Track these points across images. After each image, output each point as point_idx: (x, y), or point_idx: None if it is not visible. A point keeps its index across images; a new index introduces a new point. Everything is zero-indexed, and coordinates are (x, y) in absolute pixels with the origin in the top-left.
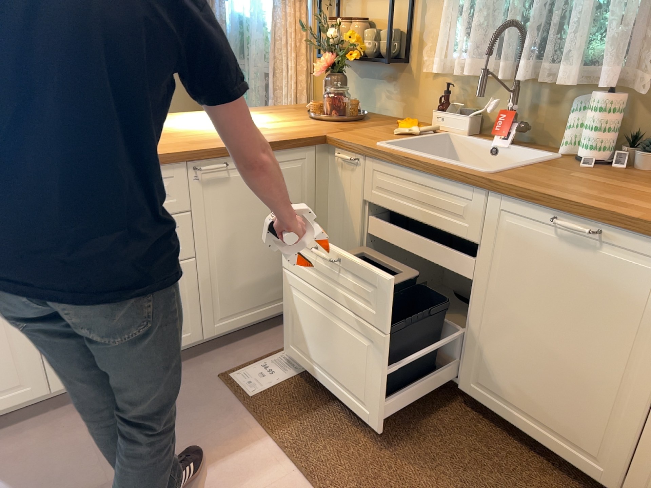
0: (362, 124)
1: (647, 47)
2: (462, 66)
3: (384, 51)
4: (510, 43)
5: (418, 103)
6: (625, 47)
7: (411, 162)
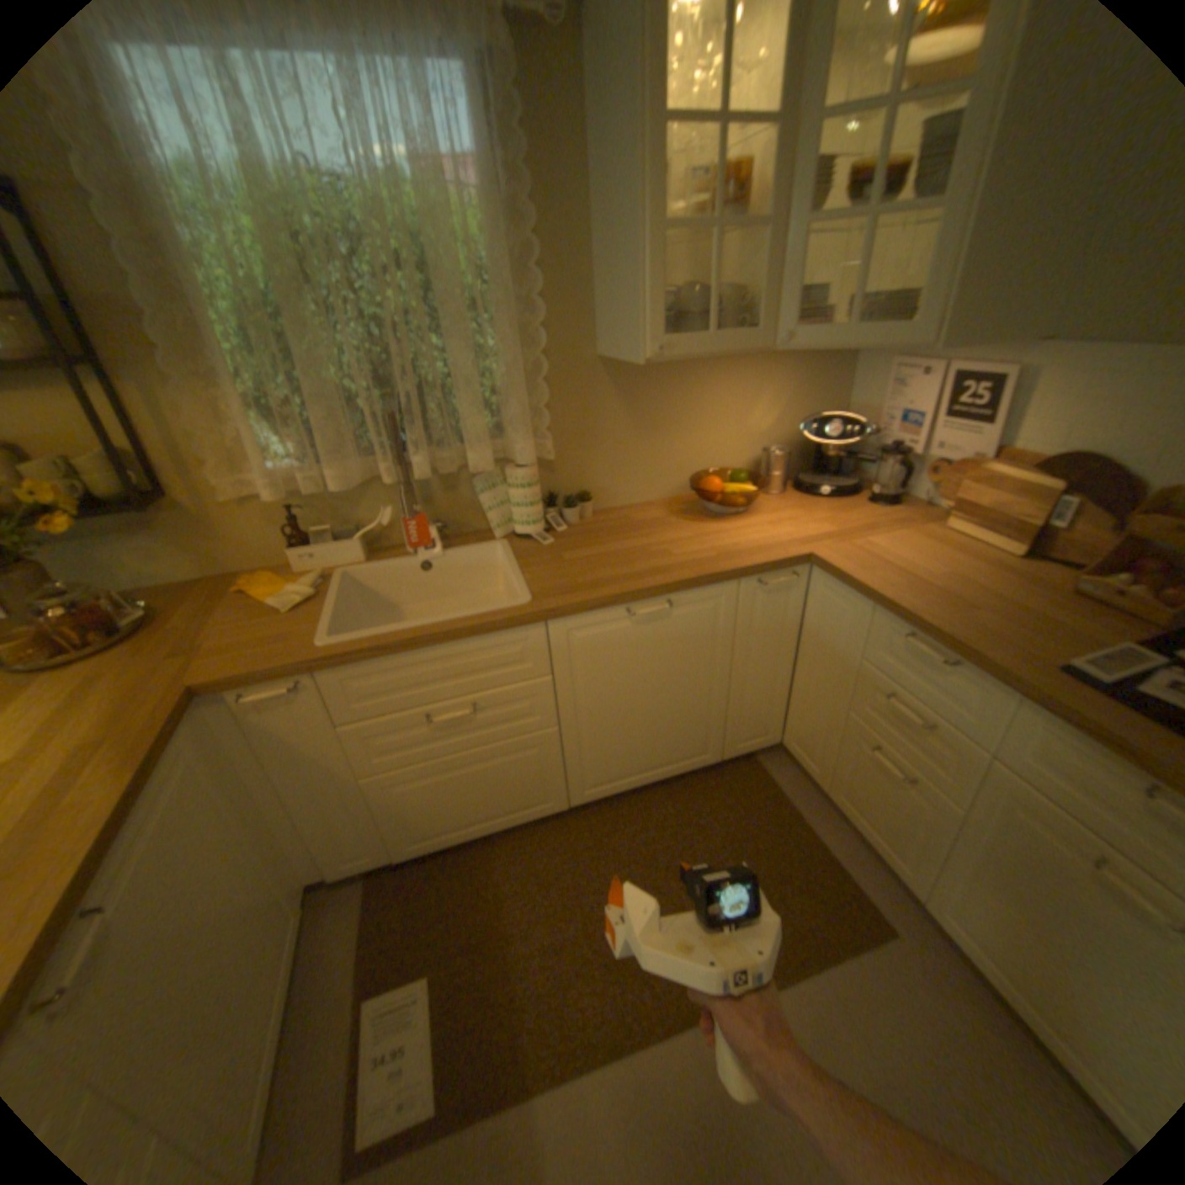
0: (177, 624)
1: (530, 412)
2: (314, 478)
3: (107, 486)
4: (378, 434)
5: (229, 545)
6: (526, 418)
7: (422, 639)
